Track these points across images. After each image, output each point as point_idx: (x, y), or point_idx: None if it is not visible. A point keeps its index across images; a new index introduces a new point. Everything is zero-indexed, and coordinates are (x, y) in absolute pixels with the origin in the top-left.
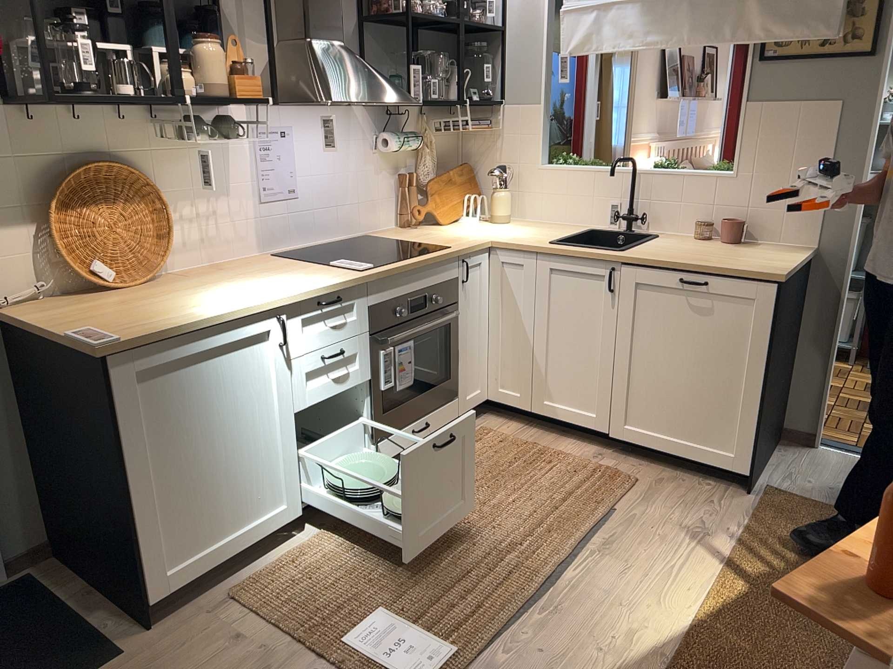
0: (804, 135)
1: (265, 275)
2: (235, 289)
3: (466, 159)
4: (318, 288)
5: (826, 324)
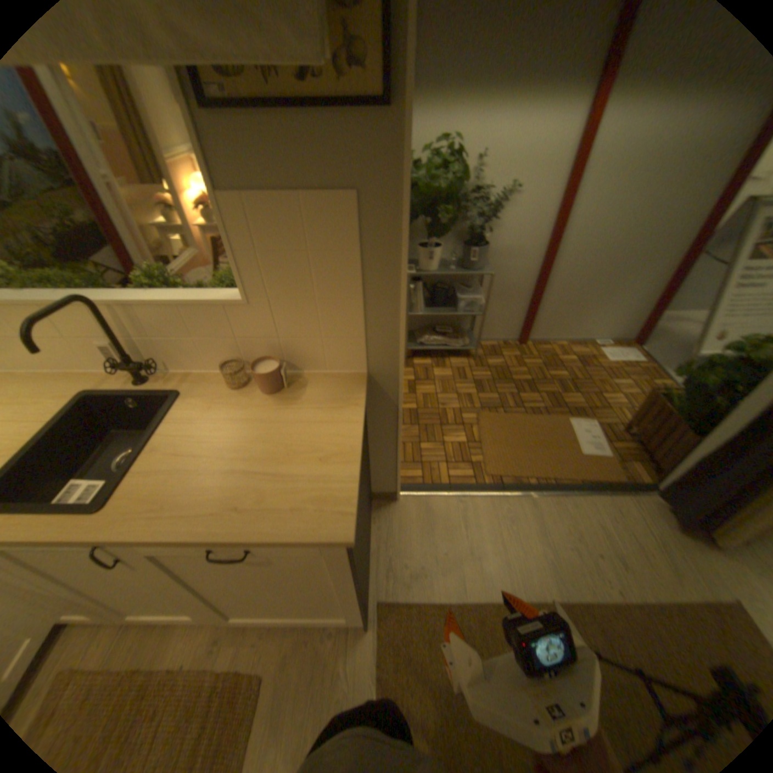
0: (319, 246)
1: None
2: None
3: None
4: None
5: (388, 429)
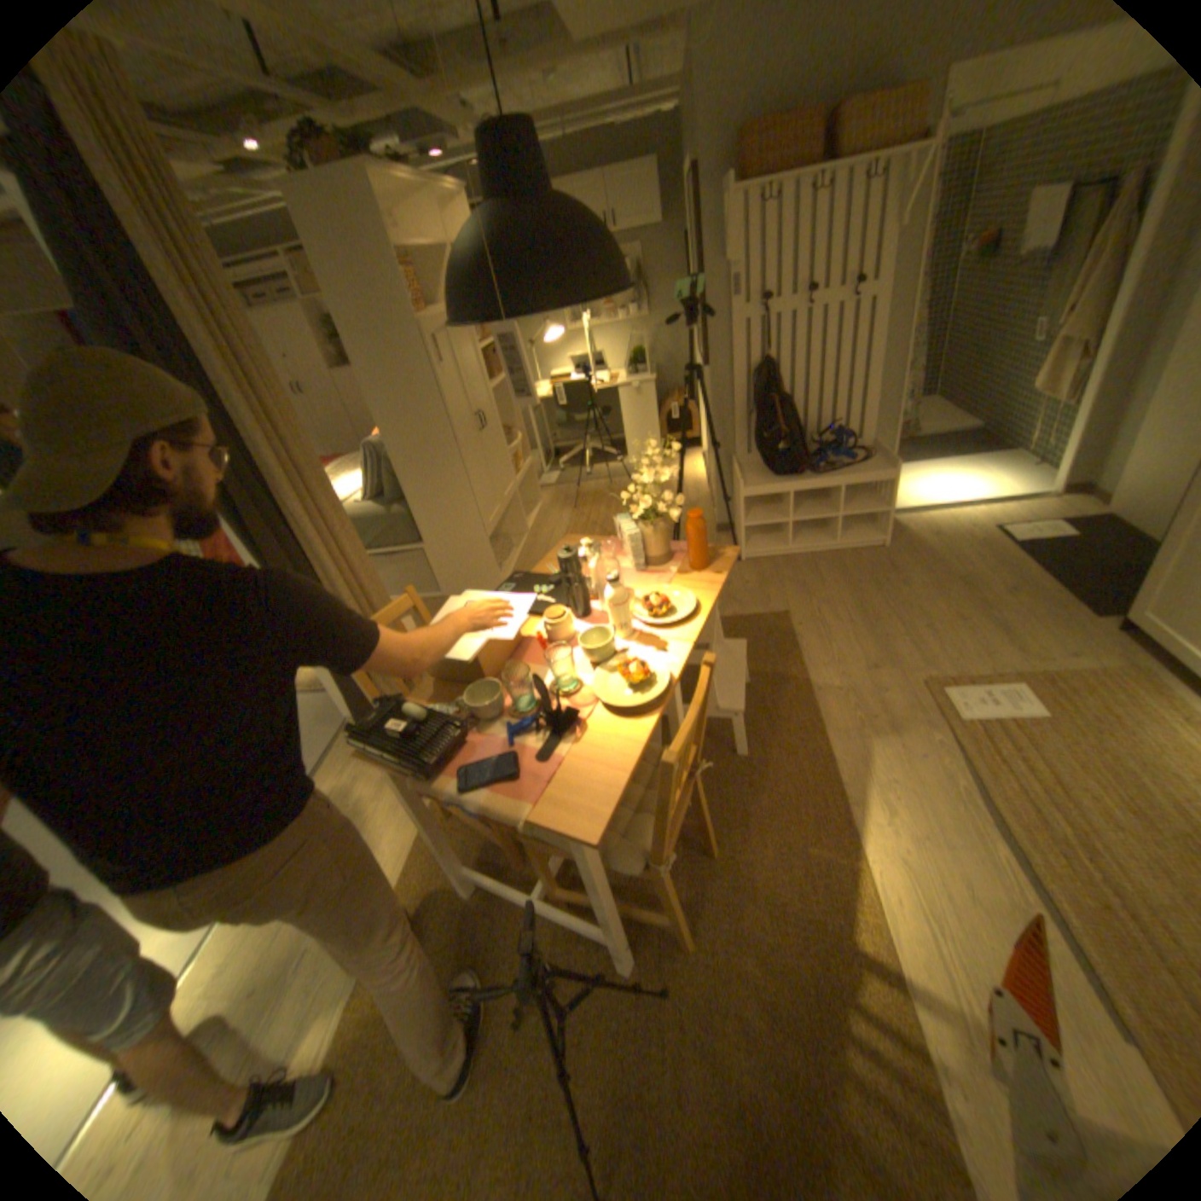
0: None
1: None
2: None
3: None
4: None
5: None
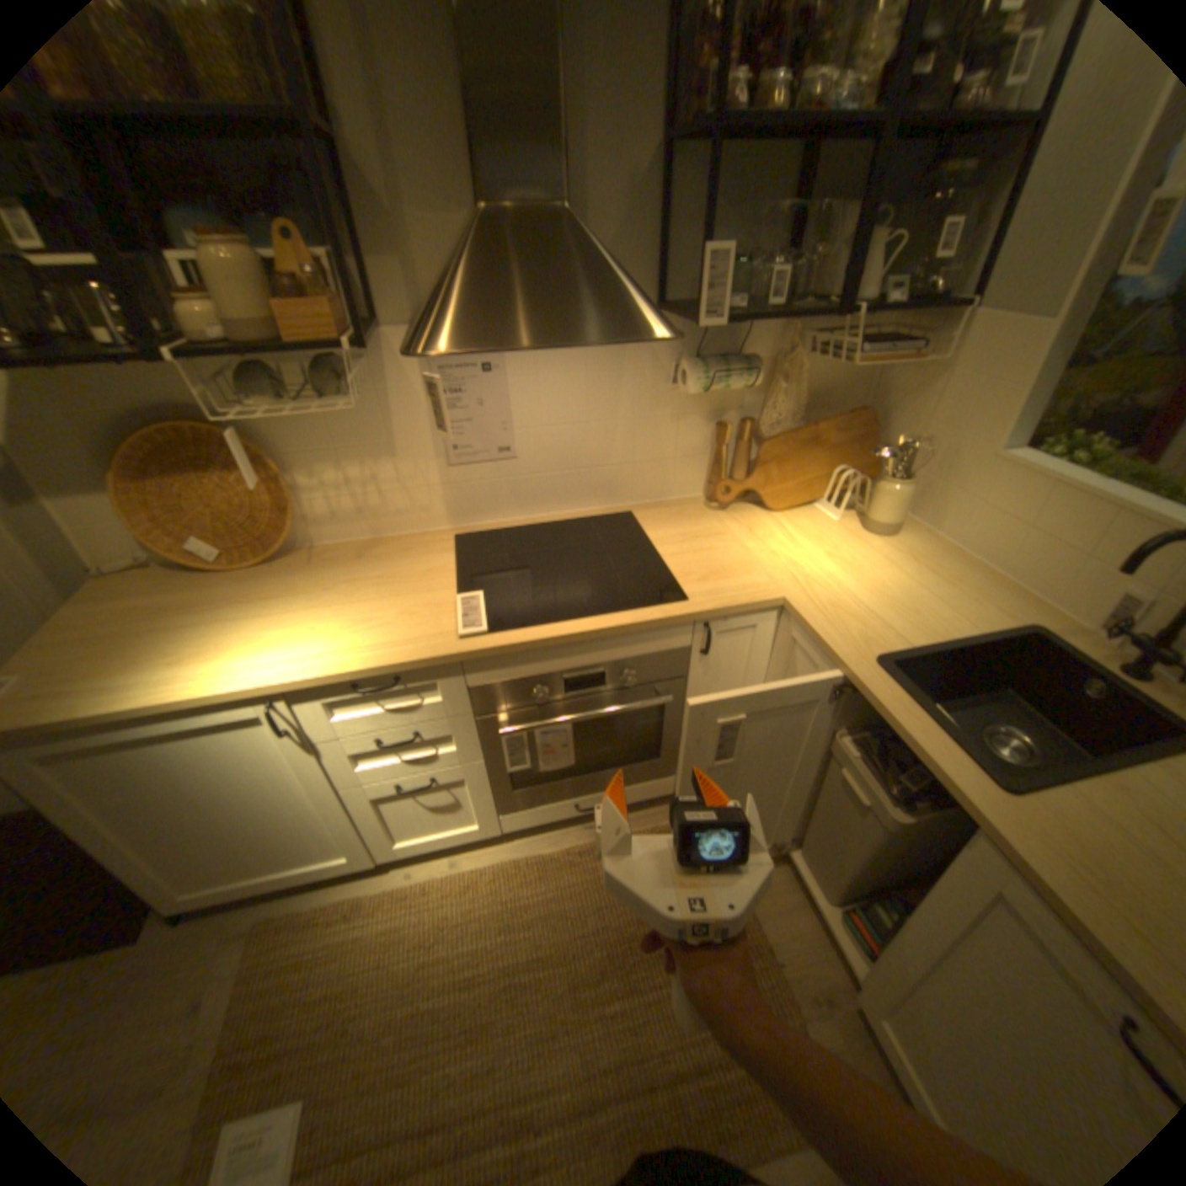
0: None
1: (367, 592)
2: (283, 622)
3: (880, 395)
4: (344, 670)
5: None
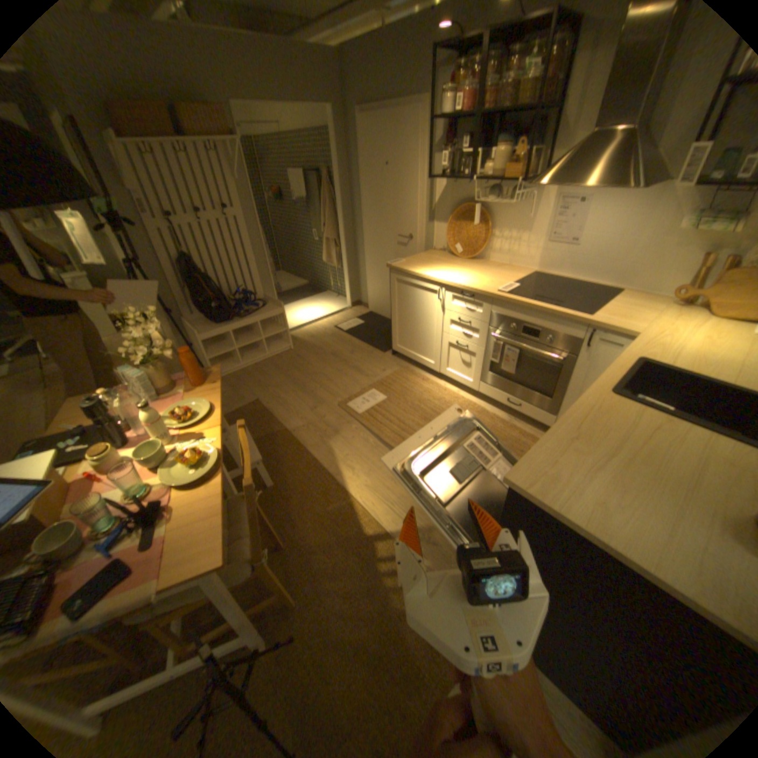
0: None
1: (486, 274)
2: (458, 272)
3: None
4: (460, 285)
5: None
